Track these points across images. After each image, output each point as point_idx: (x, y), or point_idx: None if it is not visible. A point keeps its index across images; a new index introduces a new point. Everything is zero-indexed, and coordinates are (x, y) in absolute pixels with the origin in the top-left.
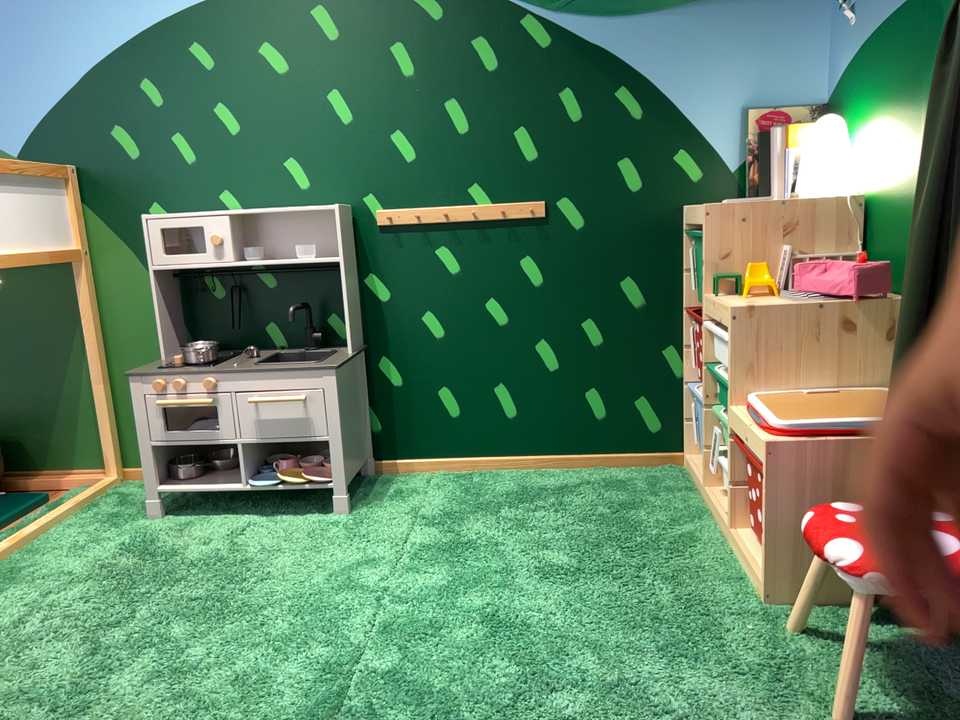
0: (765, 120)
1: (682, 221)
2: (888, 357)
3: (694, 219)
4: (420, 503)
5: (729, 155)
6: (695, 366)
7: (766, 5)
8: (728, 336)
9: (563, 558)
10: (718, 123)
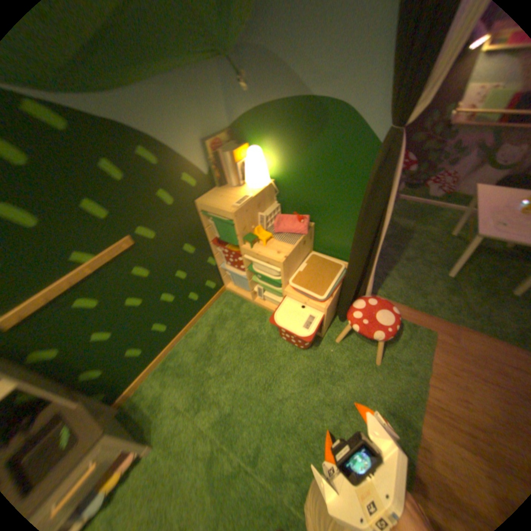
0: (215, 145)
1: (198, 207)
2: (310, 244)
3: (217, 212)
4: (170, 401)
5: (204, 167)
6: (232, 264)
7: (195, 71)
8: (274, 267)
9: (260, 373)
10: (195, 152)
